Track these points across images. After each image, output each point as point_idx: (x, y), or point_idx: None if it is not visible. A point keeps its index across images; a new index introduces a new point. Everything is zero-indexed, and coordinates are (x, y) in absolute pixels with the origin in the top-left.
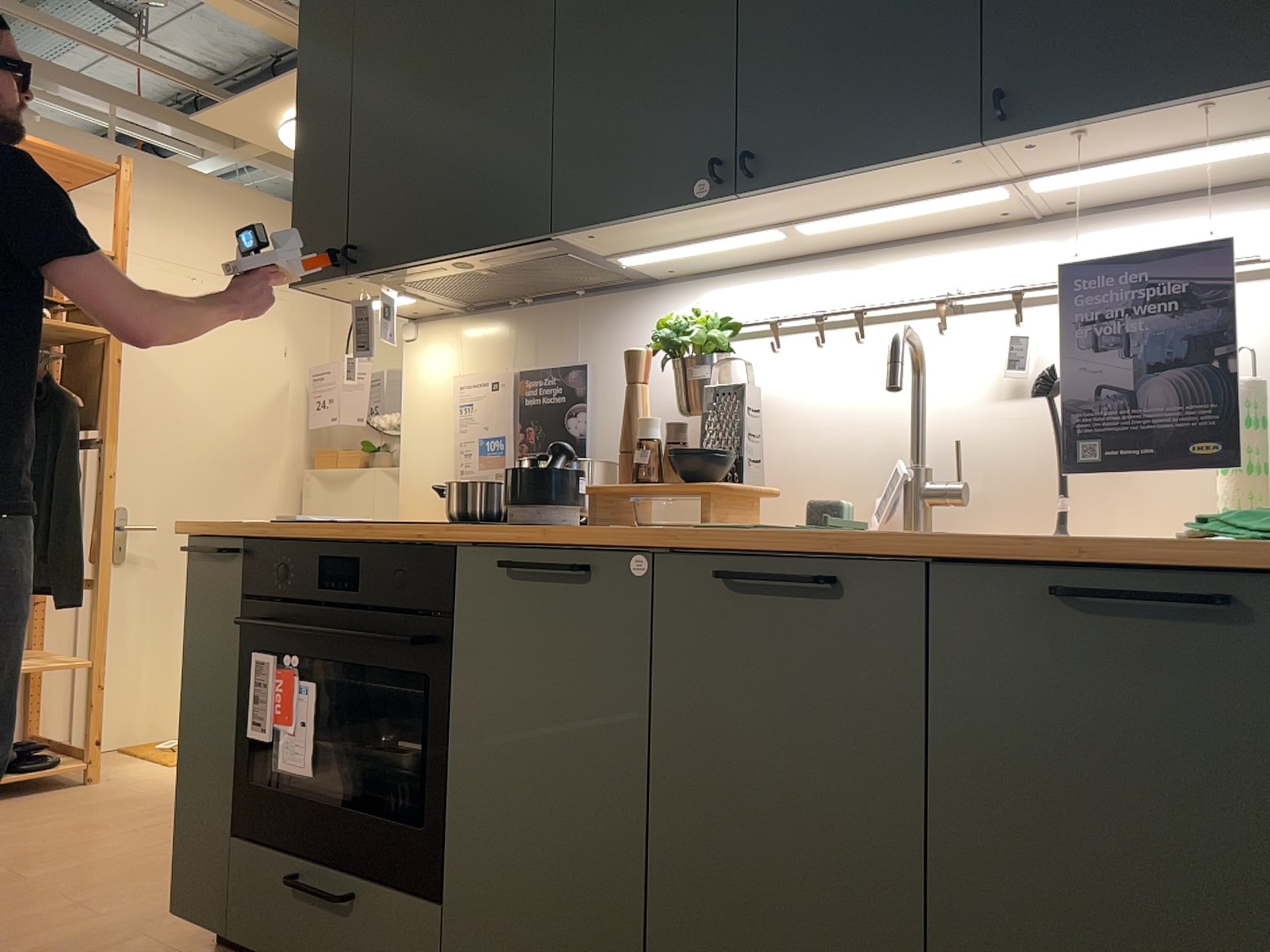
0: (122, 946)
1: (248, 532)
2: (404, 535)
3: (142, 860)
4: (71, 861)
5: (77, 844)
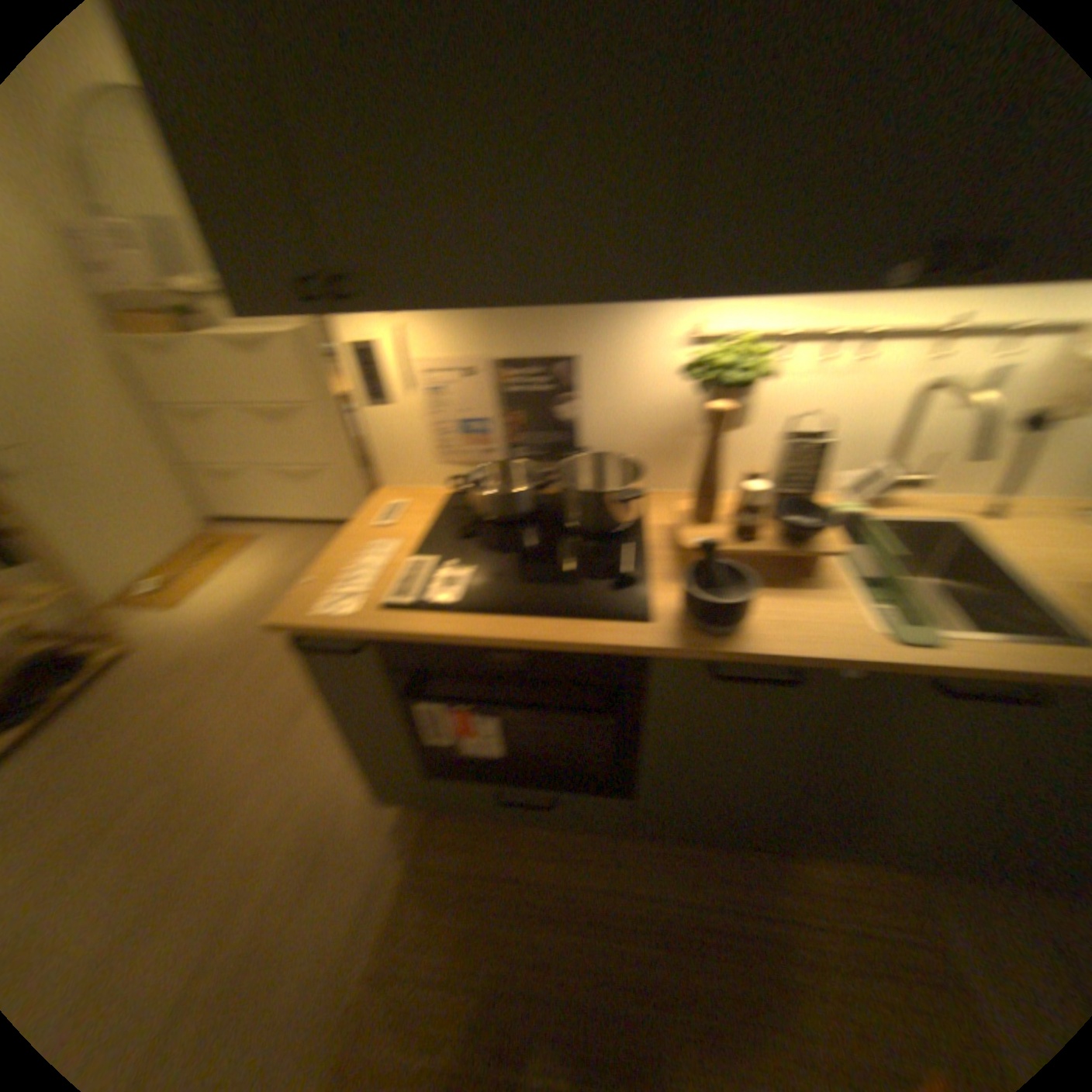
0: (345, 816)
1: (375, 627)
2: (587, 639)
3: (270, 721)
4: (220, 747)
5: (204, 725)
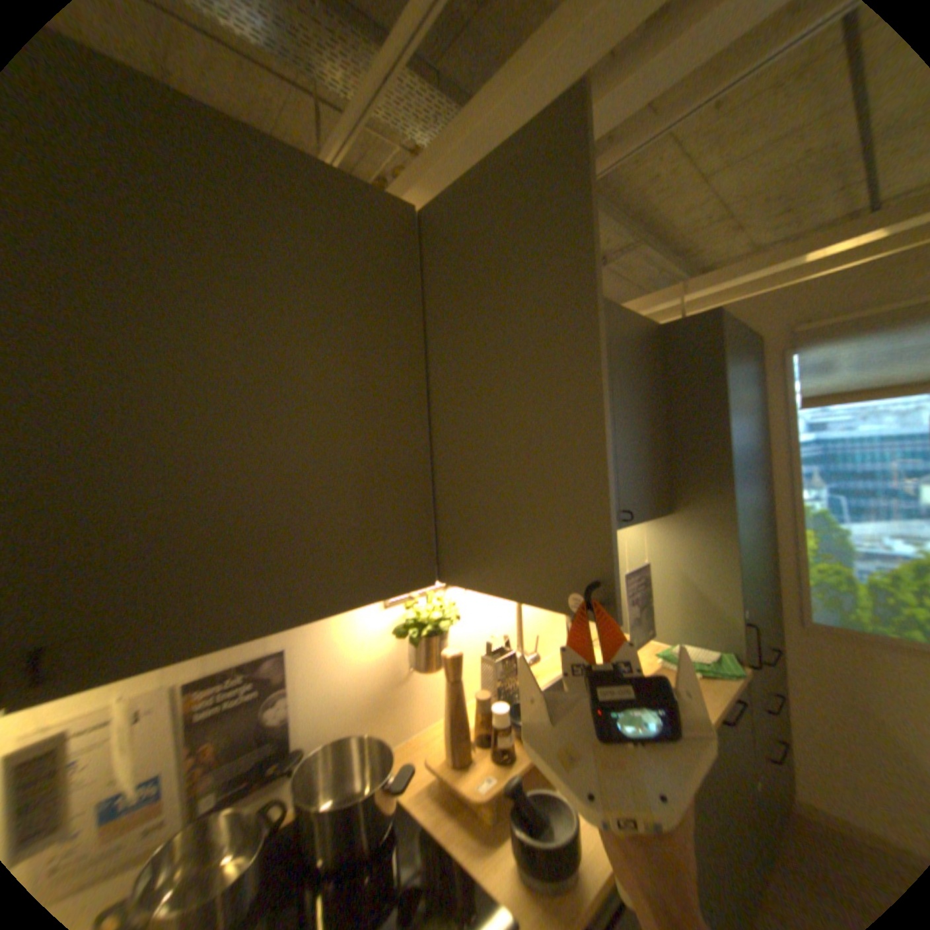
0: None
1: None
2: None
3: None
4: None
5: None
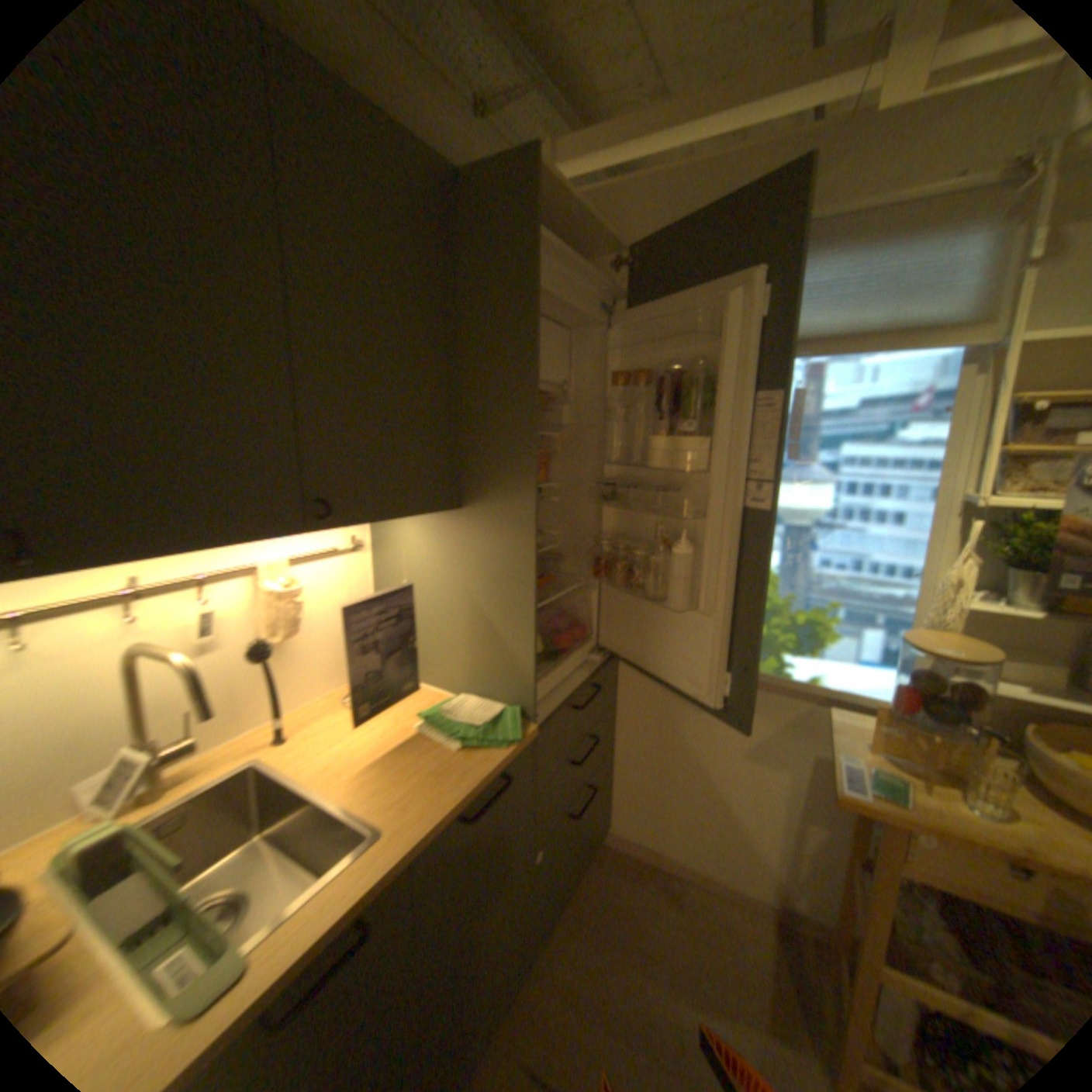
0: None
1: None
2: None
3: None
4: None
5: None
